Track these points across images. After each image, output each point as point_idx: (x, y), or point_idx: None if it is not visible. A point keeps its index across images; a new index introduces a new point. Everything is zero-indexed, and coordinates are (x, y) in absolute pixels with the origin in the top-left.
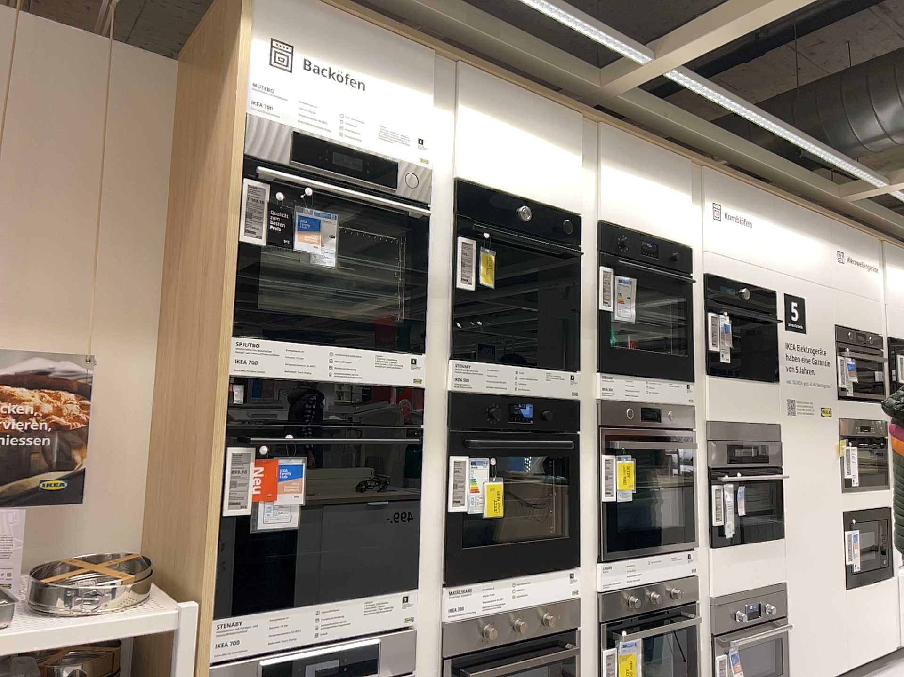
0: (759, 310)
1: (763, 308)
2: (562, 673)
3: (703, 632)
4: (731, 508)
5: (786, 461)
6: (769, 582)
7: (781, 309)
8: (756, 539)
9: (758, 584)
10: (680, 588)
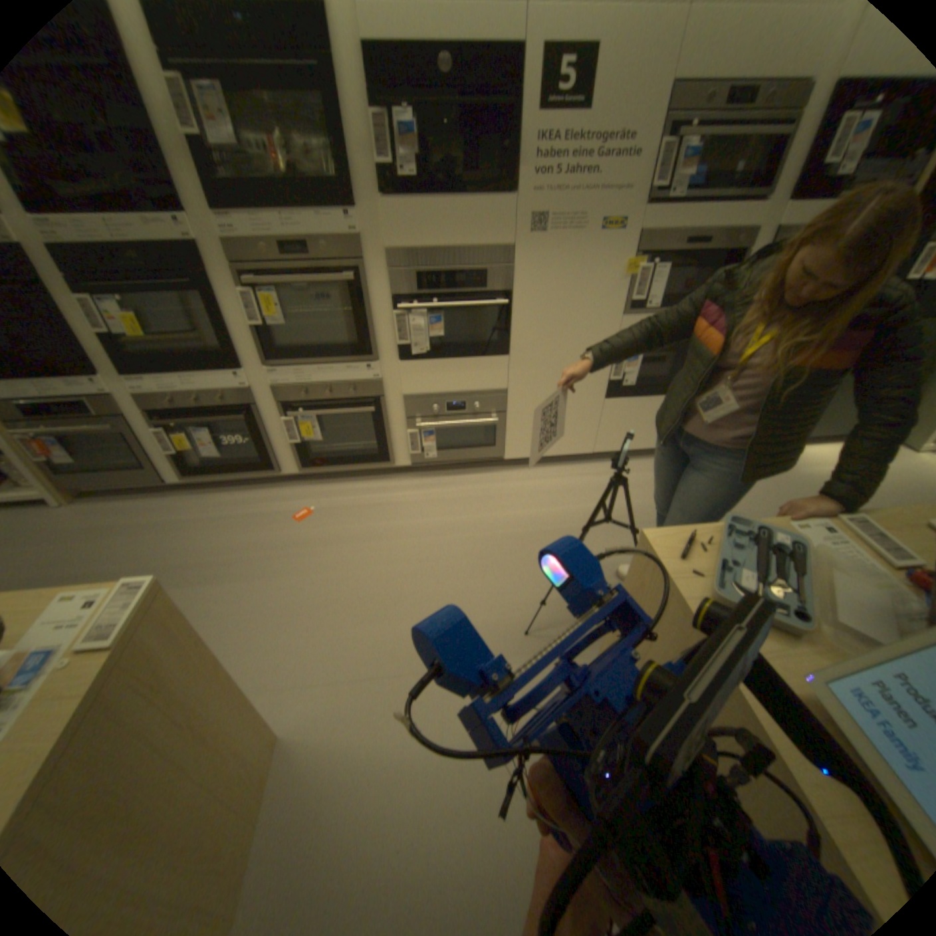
0: (488, 85)
1: (495, 82)
2: (248, 429)
3: (398, 418)
4: (422, 333)
5: (521, 288)
6: (482, 391)
7: (536, 77)
8: (464, 358)
9: (465, 392)
10: (360, 390)
